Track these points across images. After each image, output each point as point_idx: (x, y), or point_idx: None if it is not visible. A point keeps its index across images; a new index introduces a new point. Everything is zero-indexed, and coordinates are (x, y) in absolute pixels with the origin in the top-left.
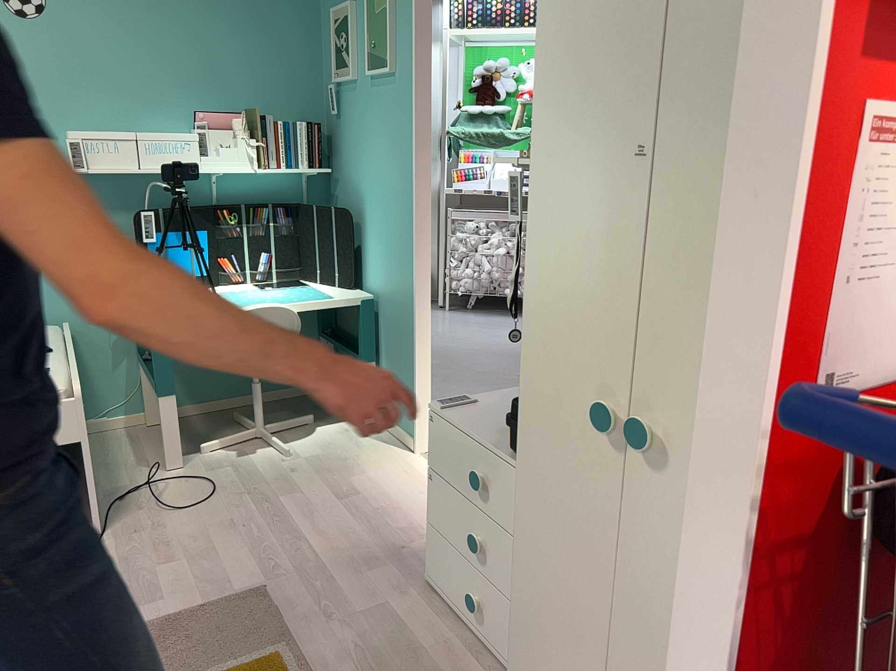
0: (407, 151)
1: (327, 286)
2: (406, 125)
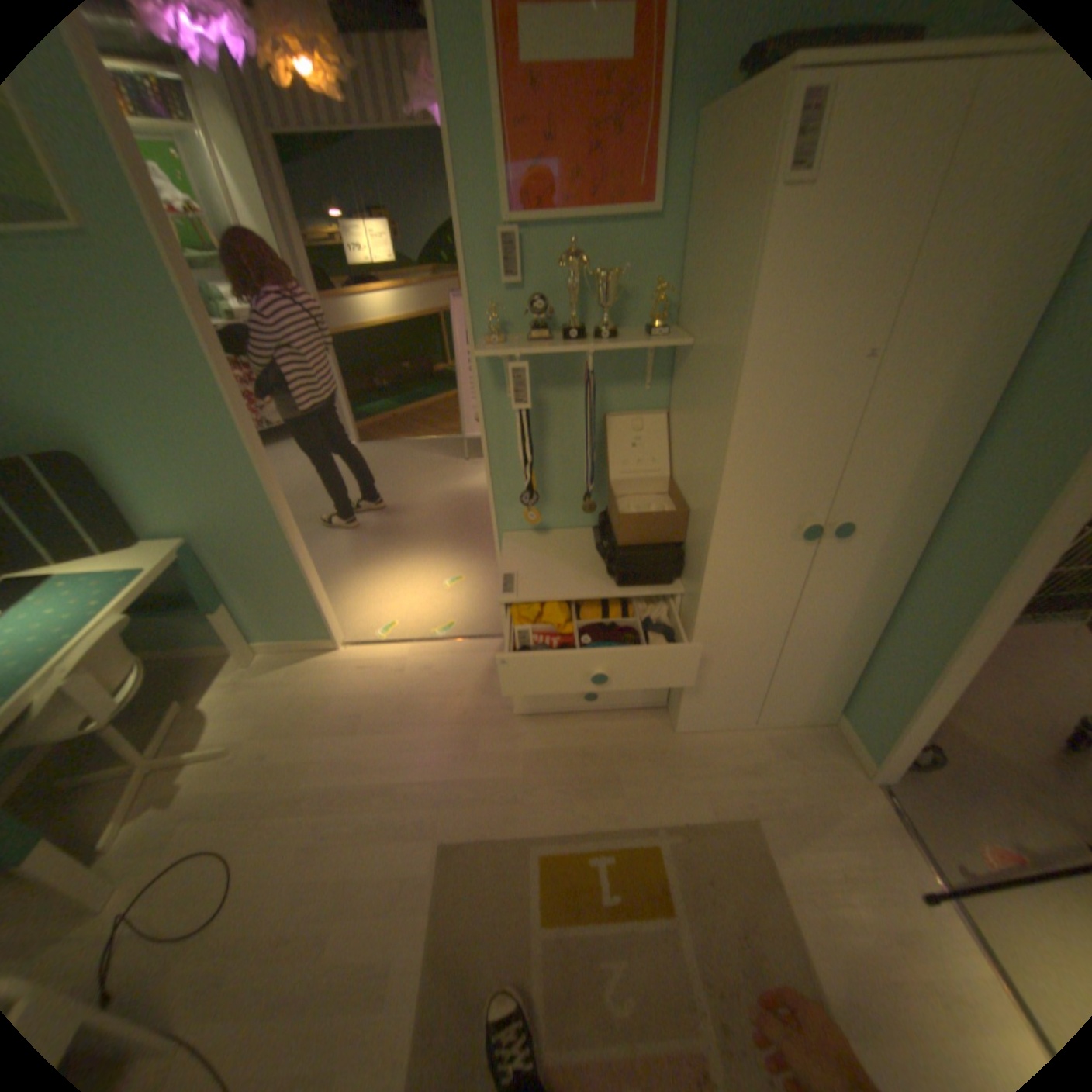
0: (183, 351)
1: (84, 562)
2: (166, 315)
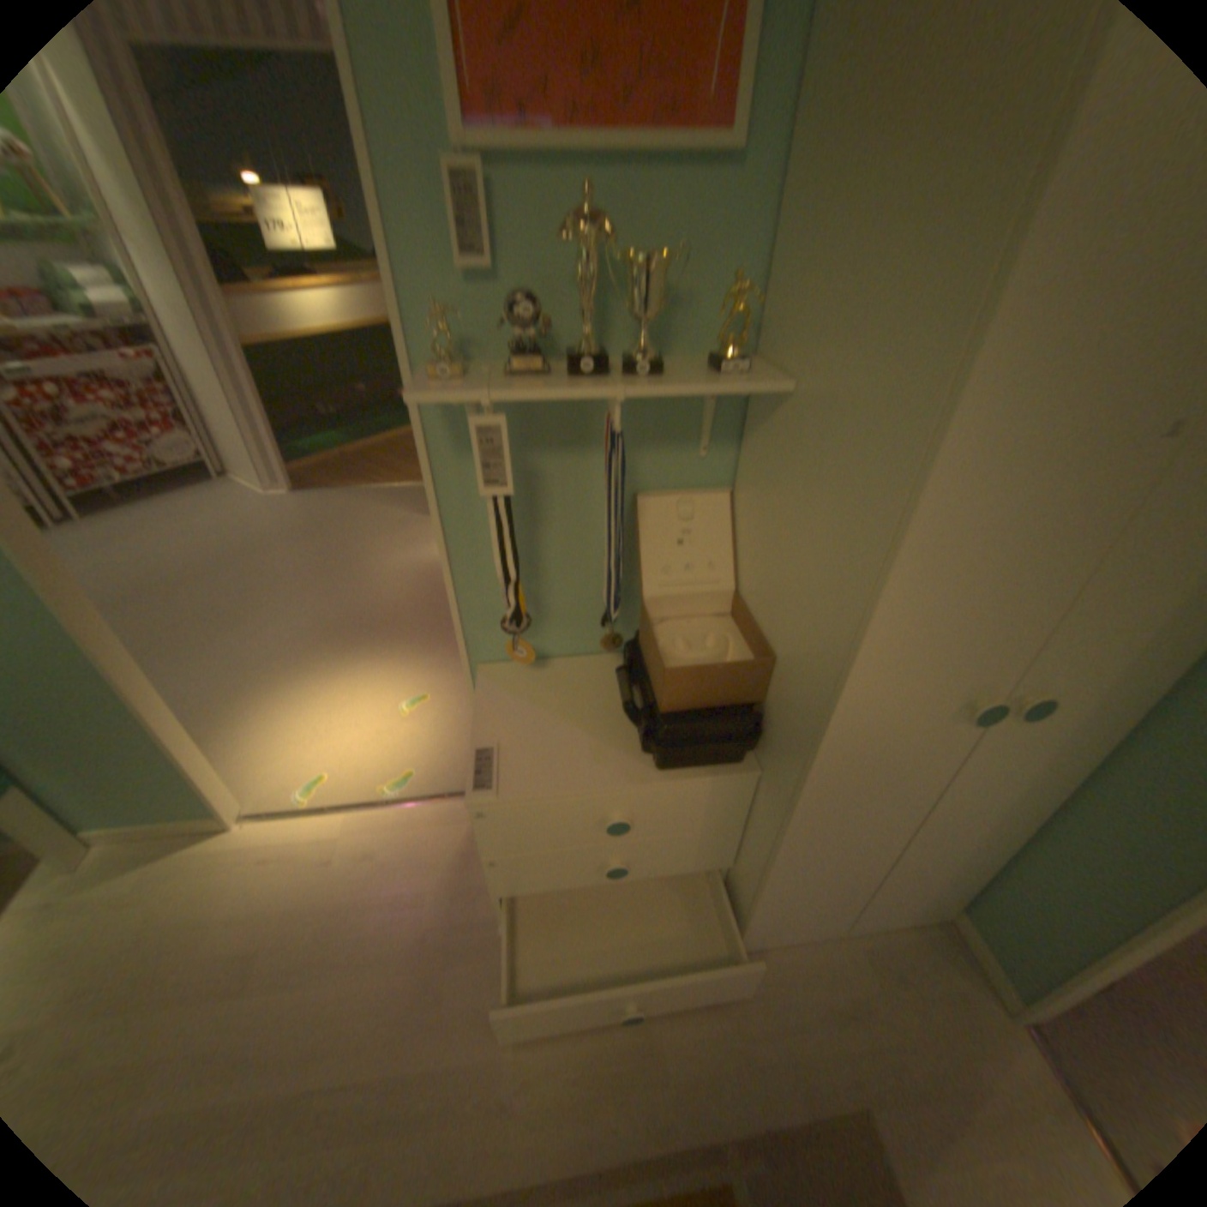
0: None
1: None
2: None
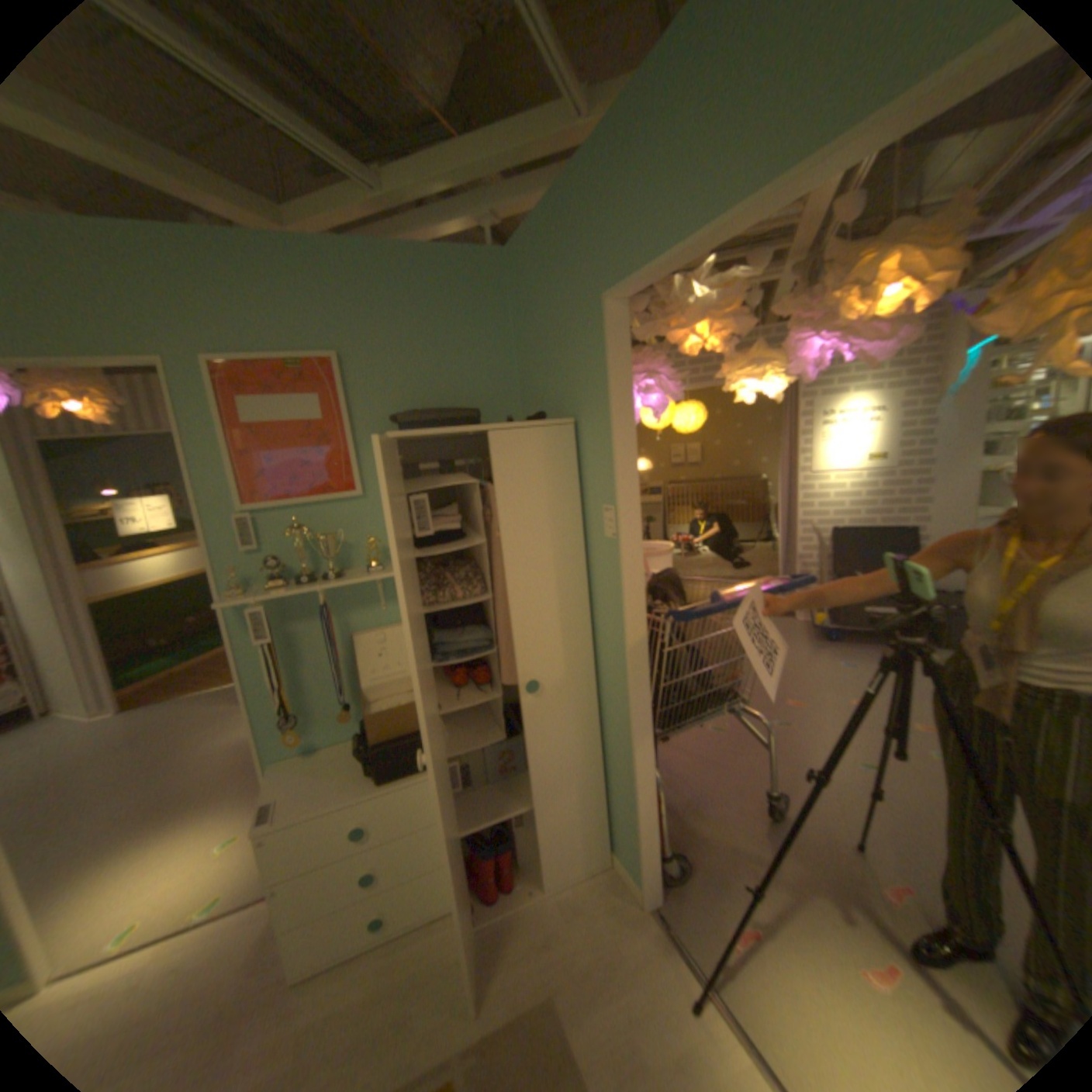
0: None
1: None
2: None
